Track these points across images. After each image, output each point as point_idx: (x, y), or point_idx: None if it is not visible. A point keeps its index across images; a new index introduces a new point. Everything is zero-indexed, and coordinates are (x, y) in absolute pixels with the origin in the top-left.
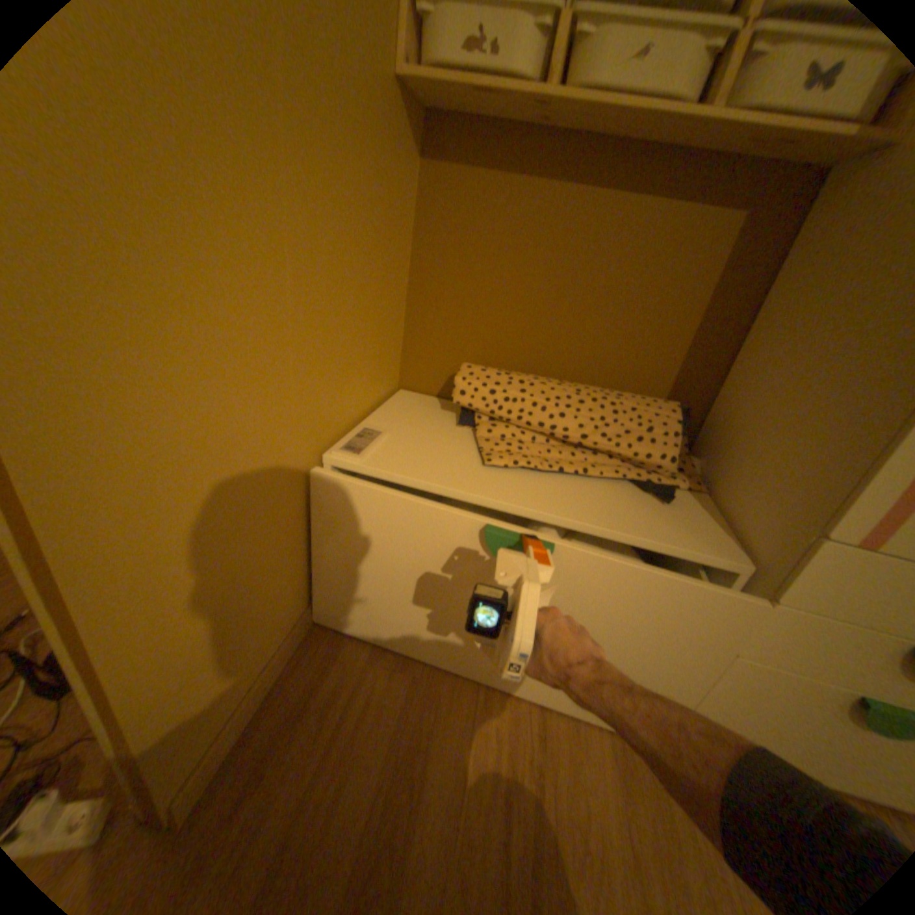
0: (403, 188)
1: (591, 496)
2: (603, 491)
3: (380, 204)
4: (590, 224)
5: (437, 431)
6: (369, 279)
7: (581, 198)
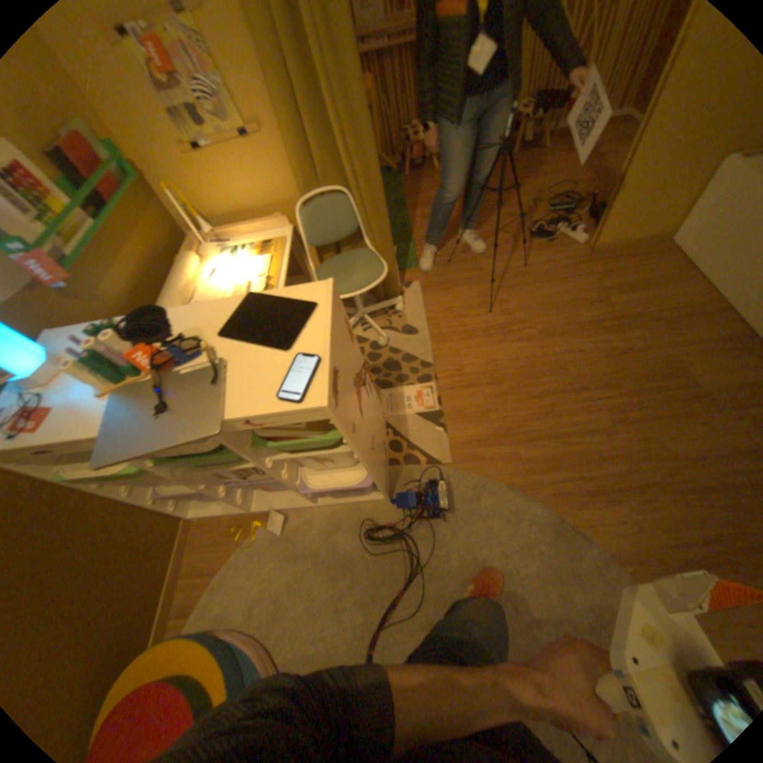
0: None
1: None
2: None
3: None
4: None
5: None
6: None
7: None
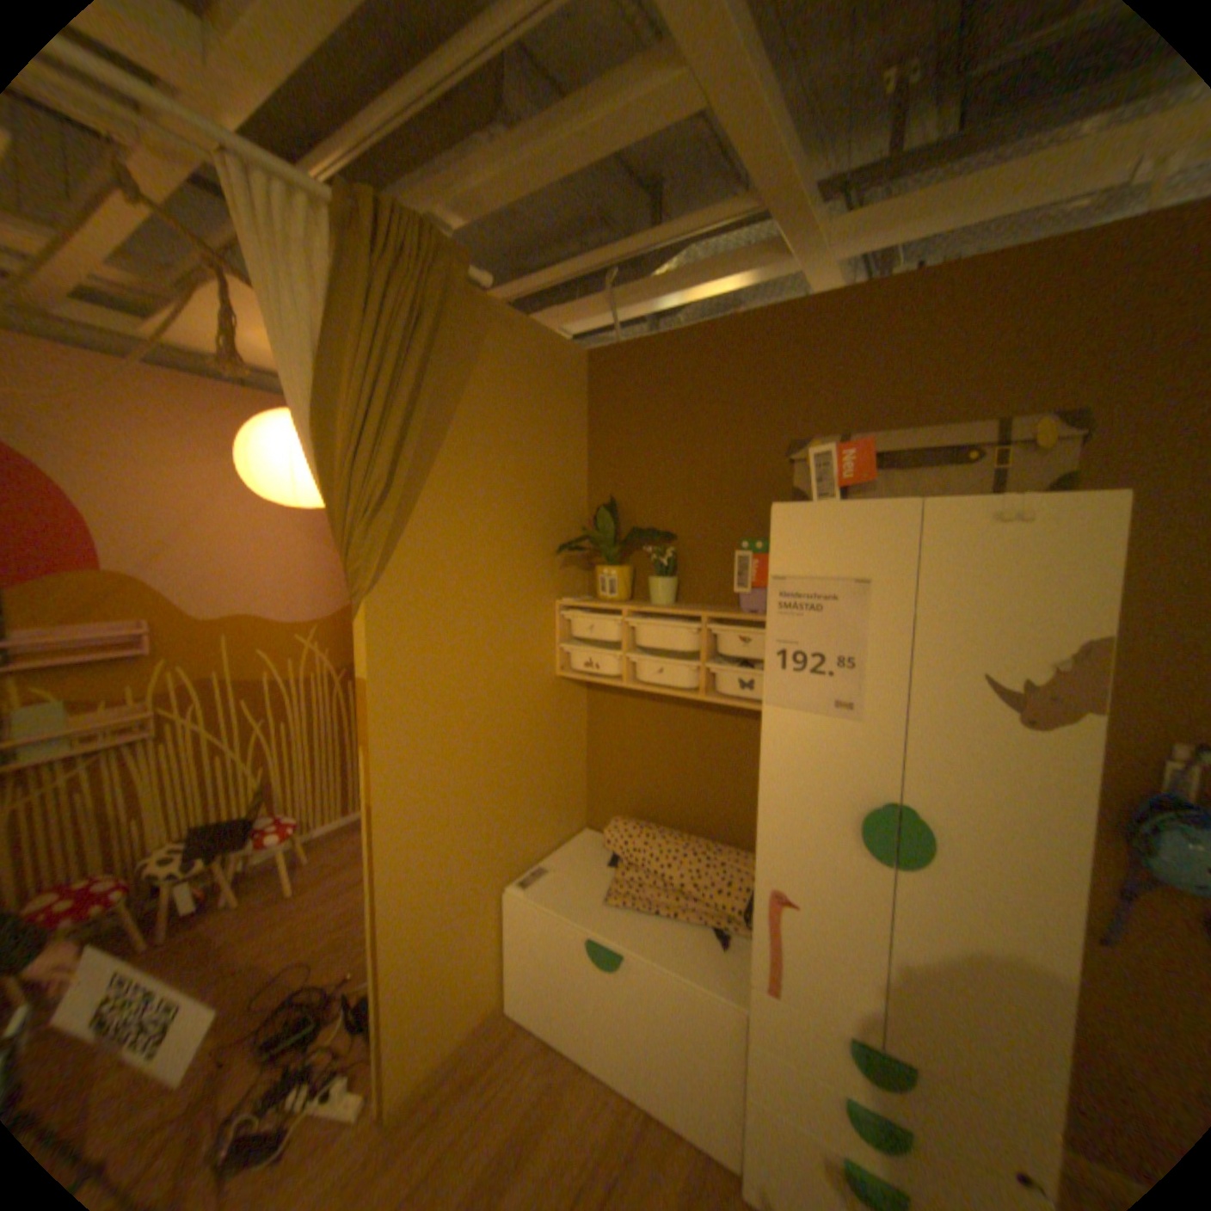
0: (572, 712)
1: (666, 938)
2: (681, 935)
3: (550, 734)
4: (685, 727)
5: (589, 872)
6: (543, 774)
7: (676, 712)
